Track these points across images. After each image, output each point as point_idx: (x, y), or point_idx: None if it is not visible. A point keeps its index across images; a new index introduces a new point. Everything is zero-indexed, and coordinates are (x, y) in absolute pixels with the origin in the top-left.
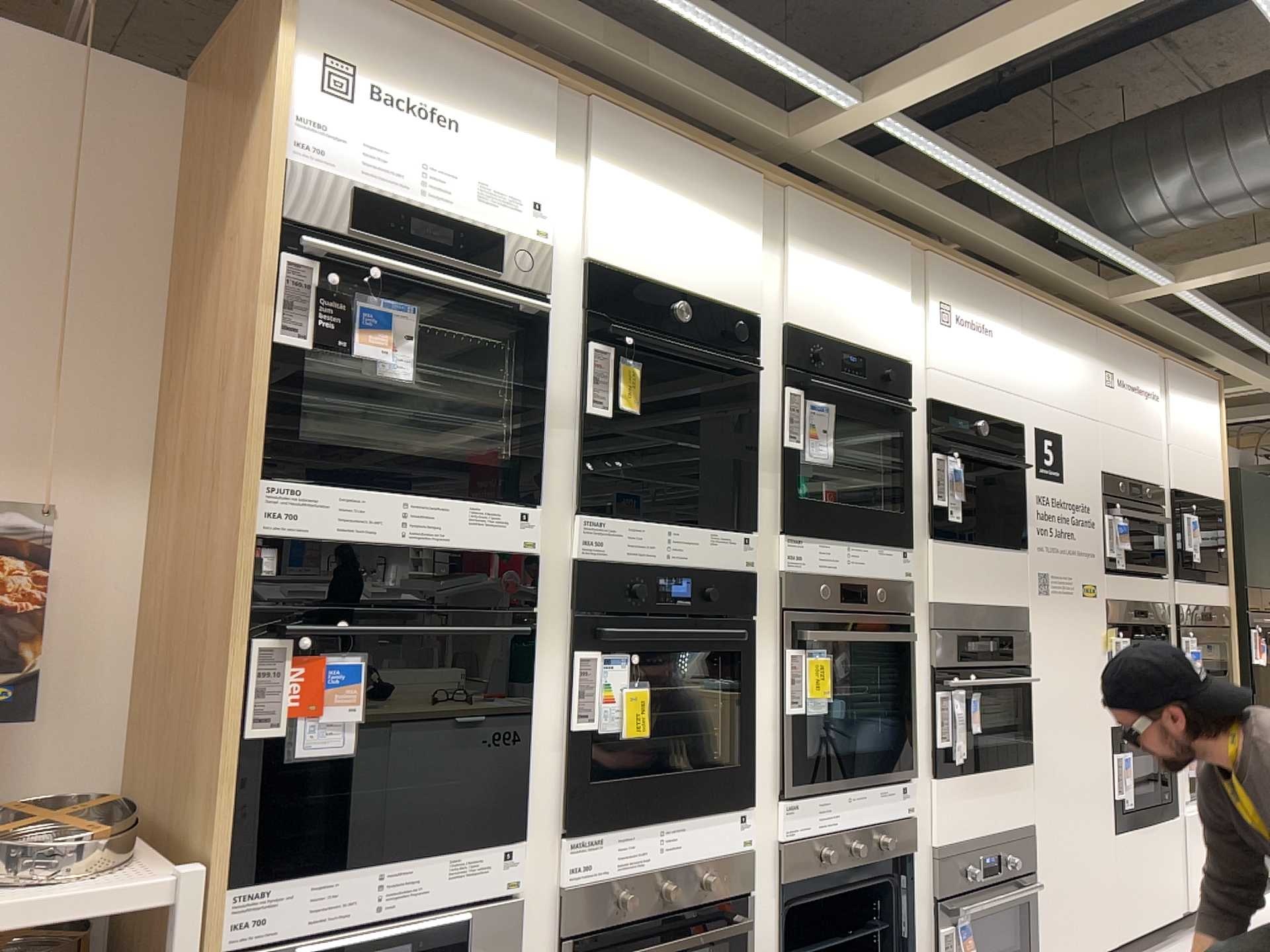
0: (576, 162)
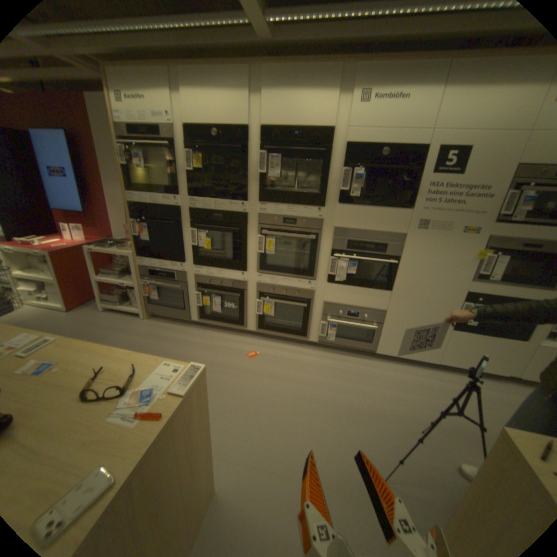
0: (175, 88)
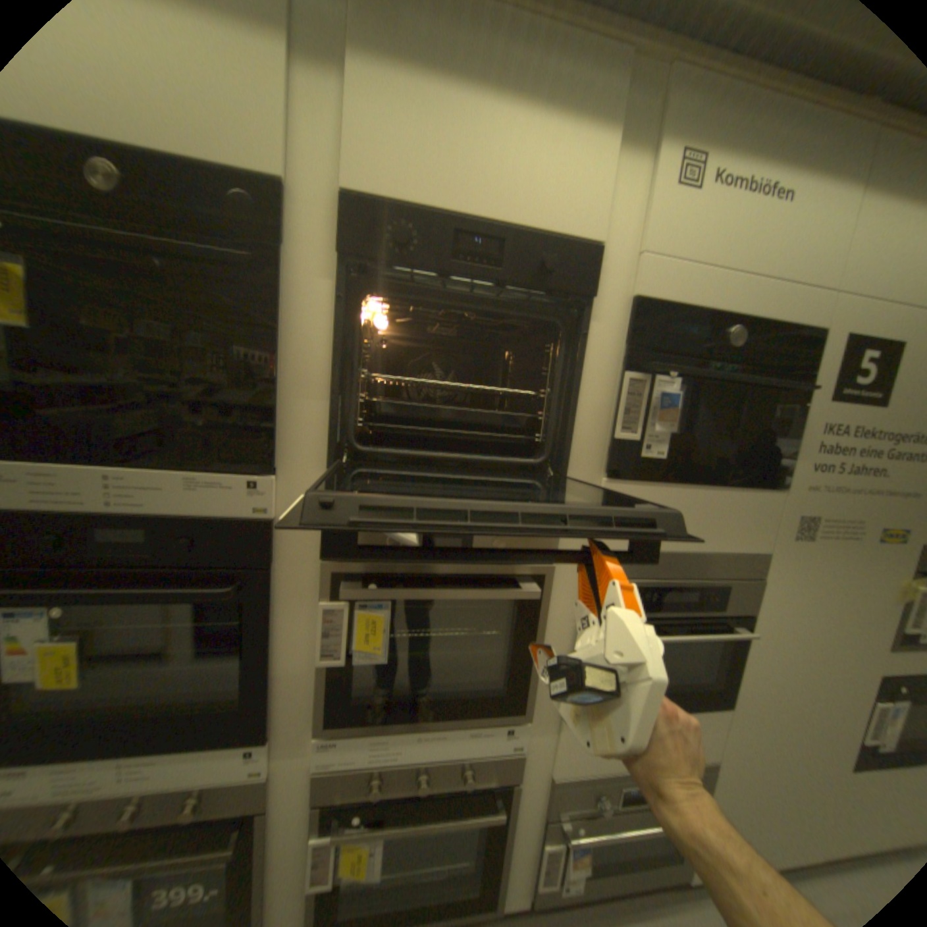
0: None
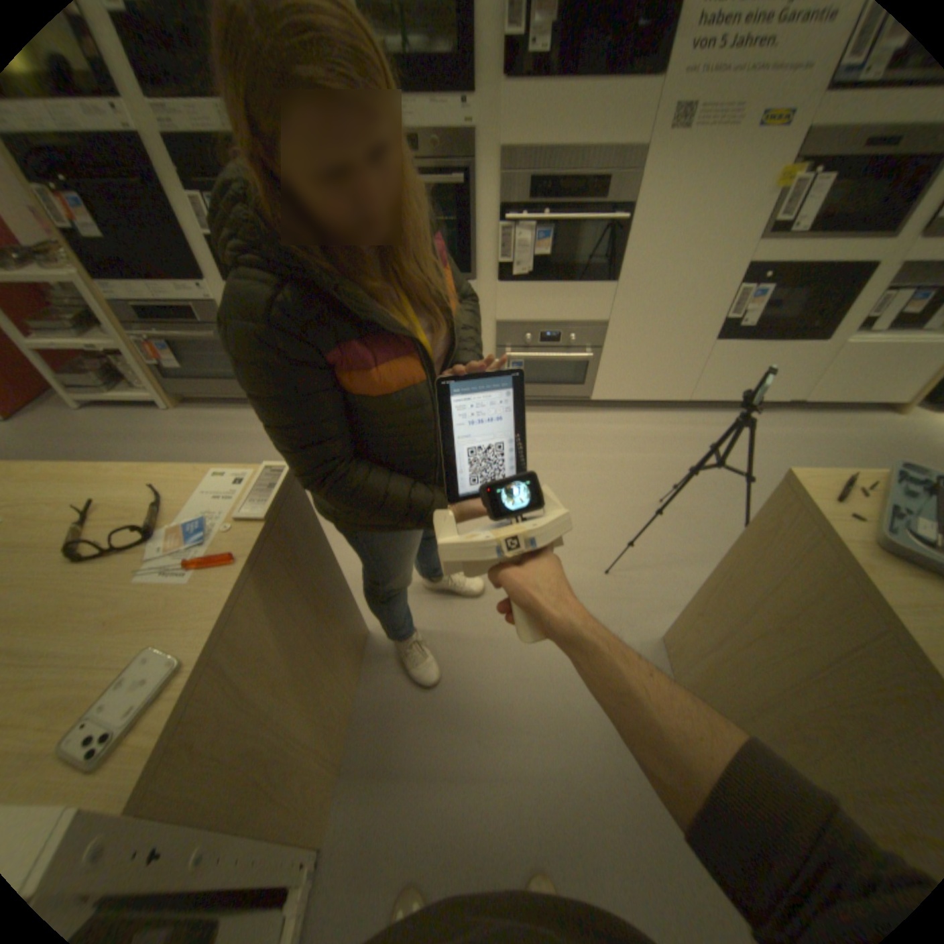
0: None
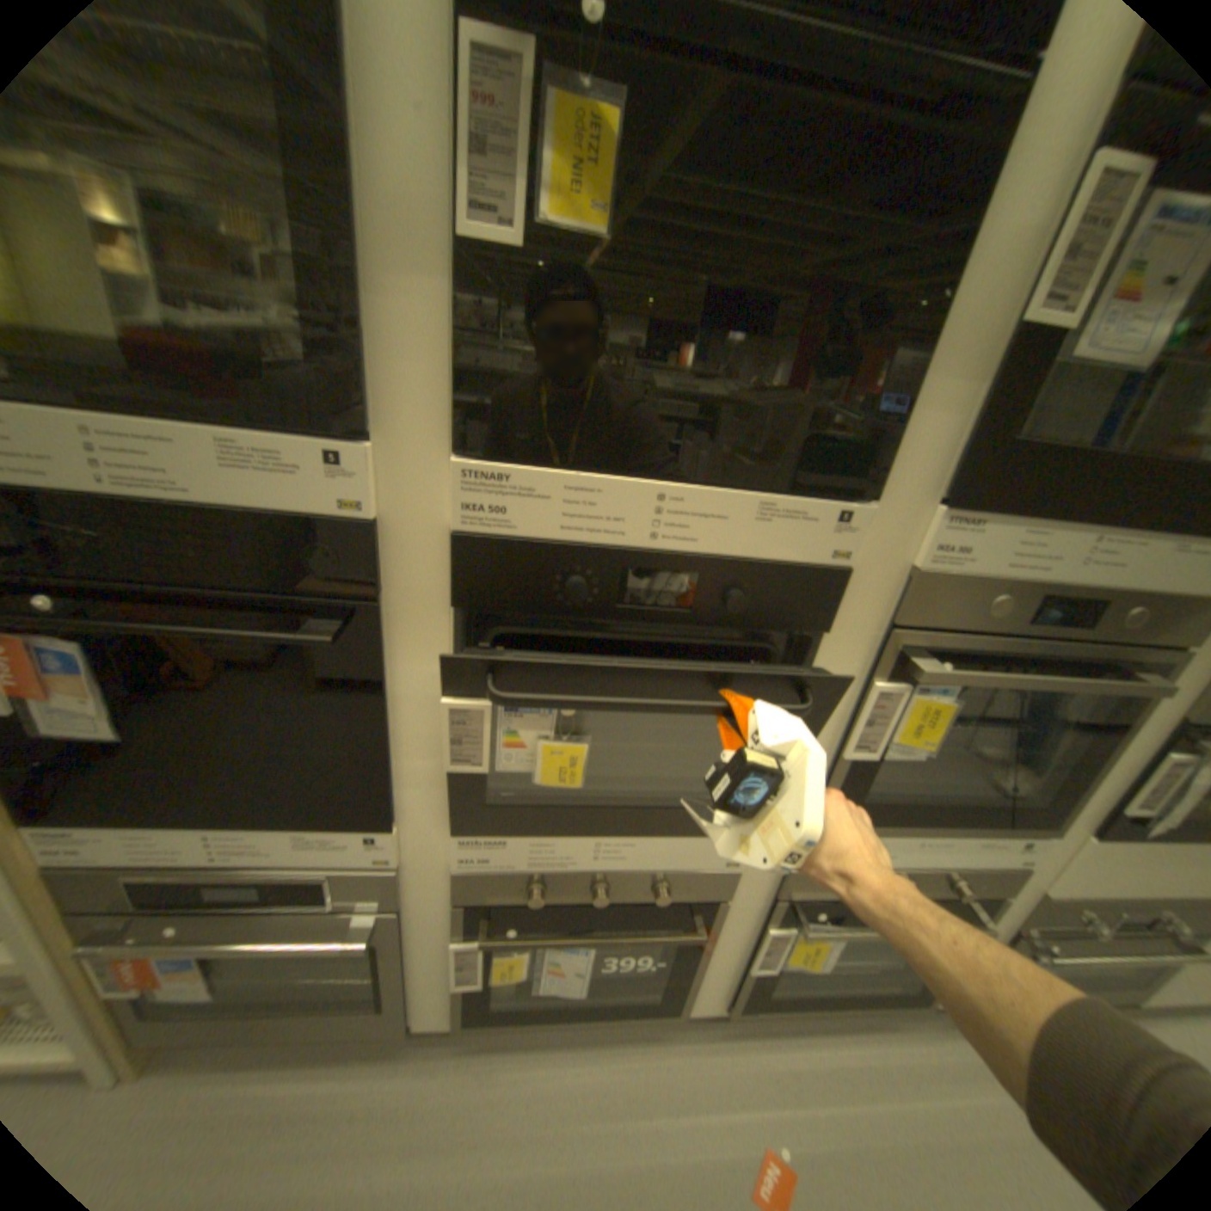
0: None
